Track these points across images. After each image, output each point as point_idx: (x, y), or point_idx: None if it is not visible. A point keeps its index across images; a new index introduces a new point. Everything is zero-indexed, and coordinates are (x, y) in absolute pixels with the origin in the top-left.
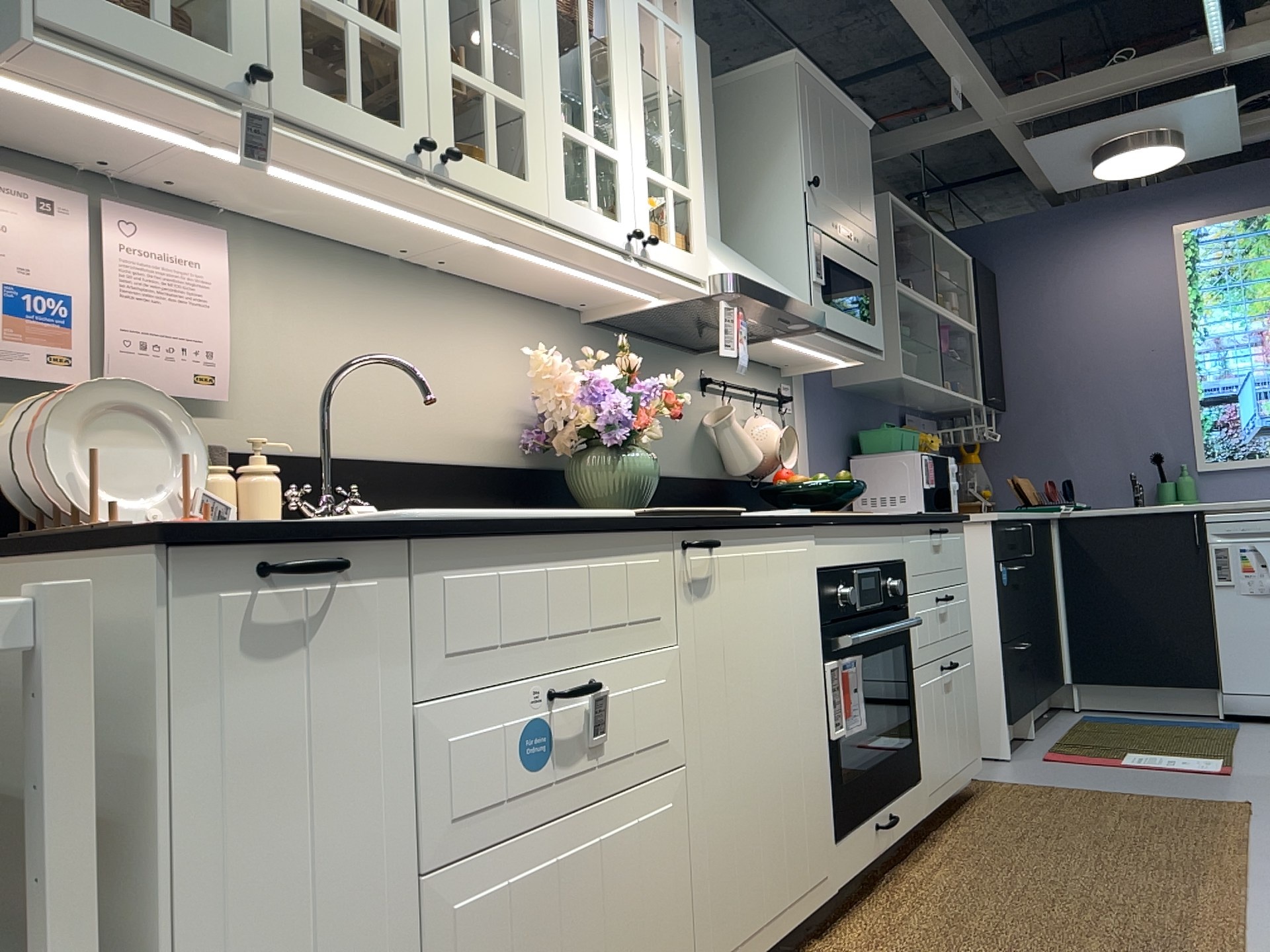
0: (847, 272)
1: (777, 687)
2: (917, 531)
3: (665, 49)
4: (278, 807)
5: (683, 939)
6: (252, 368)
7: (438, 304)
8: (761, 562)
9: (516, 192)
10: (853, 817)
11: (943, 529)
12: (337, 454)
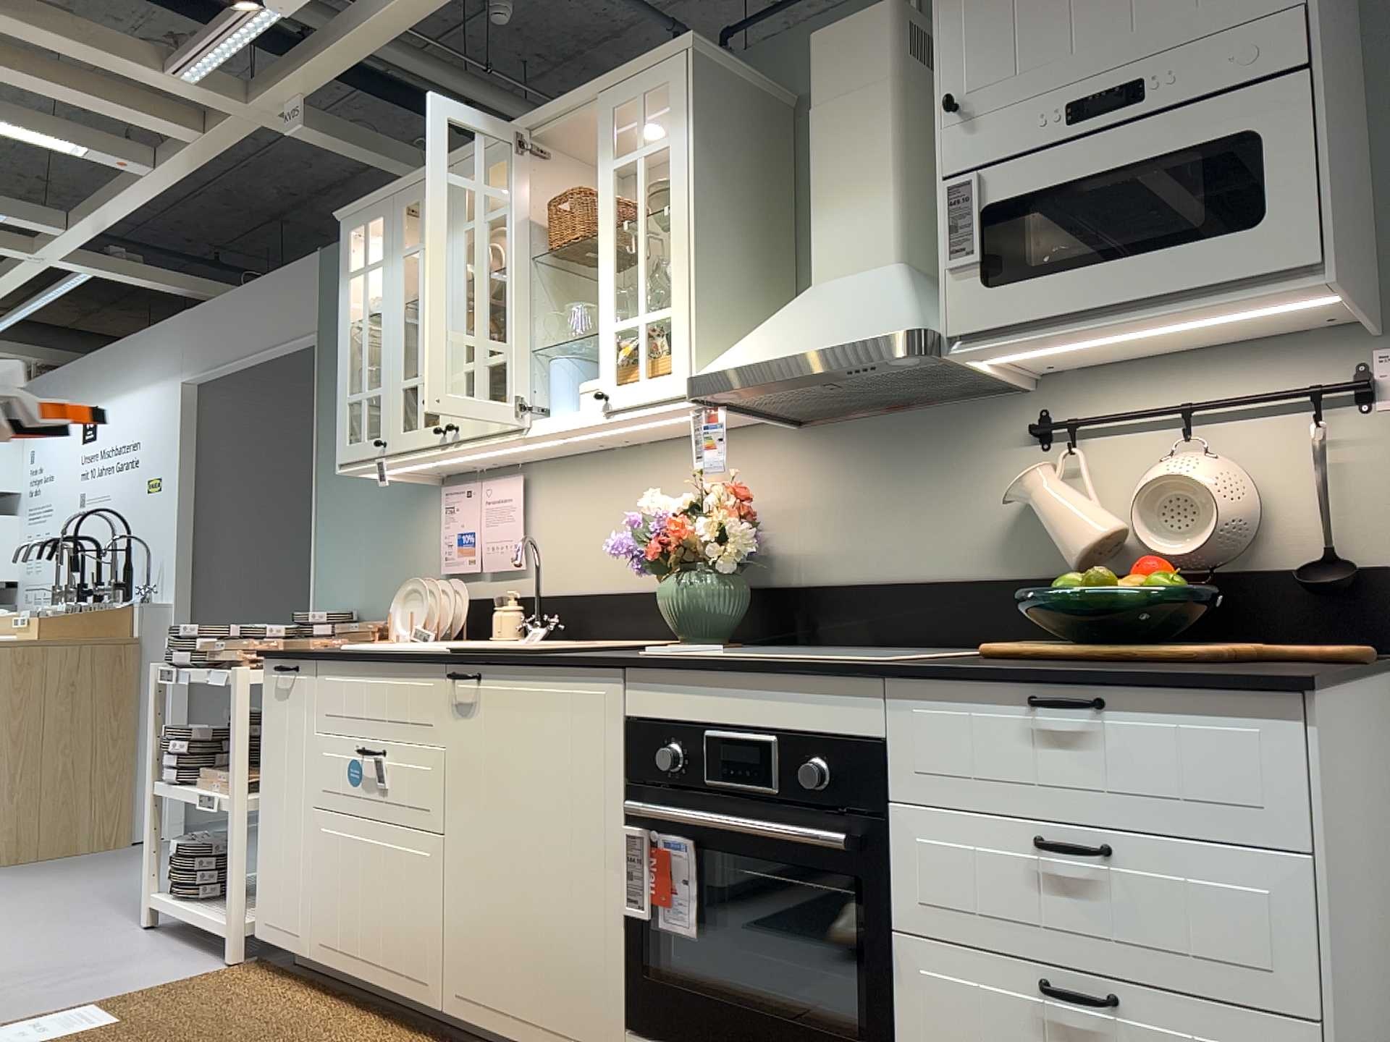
0: (1110, 175)
1: (541, 818)
2: (946, 694)
3: (642, 183)
4: (281, 754)
5: (432, 952)
6: (539, 546)
7: (646, 467)
8: (530, 698)
9: (496, 422)
10: (666, 1030)
11: (1107, 699)
12: (577, 592)
